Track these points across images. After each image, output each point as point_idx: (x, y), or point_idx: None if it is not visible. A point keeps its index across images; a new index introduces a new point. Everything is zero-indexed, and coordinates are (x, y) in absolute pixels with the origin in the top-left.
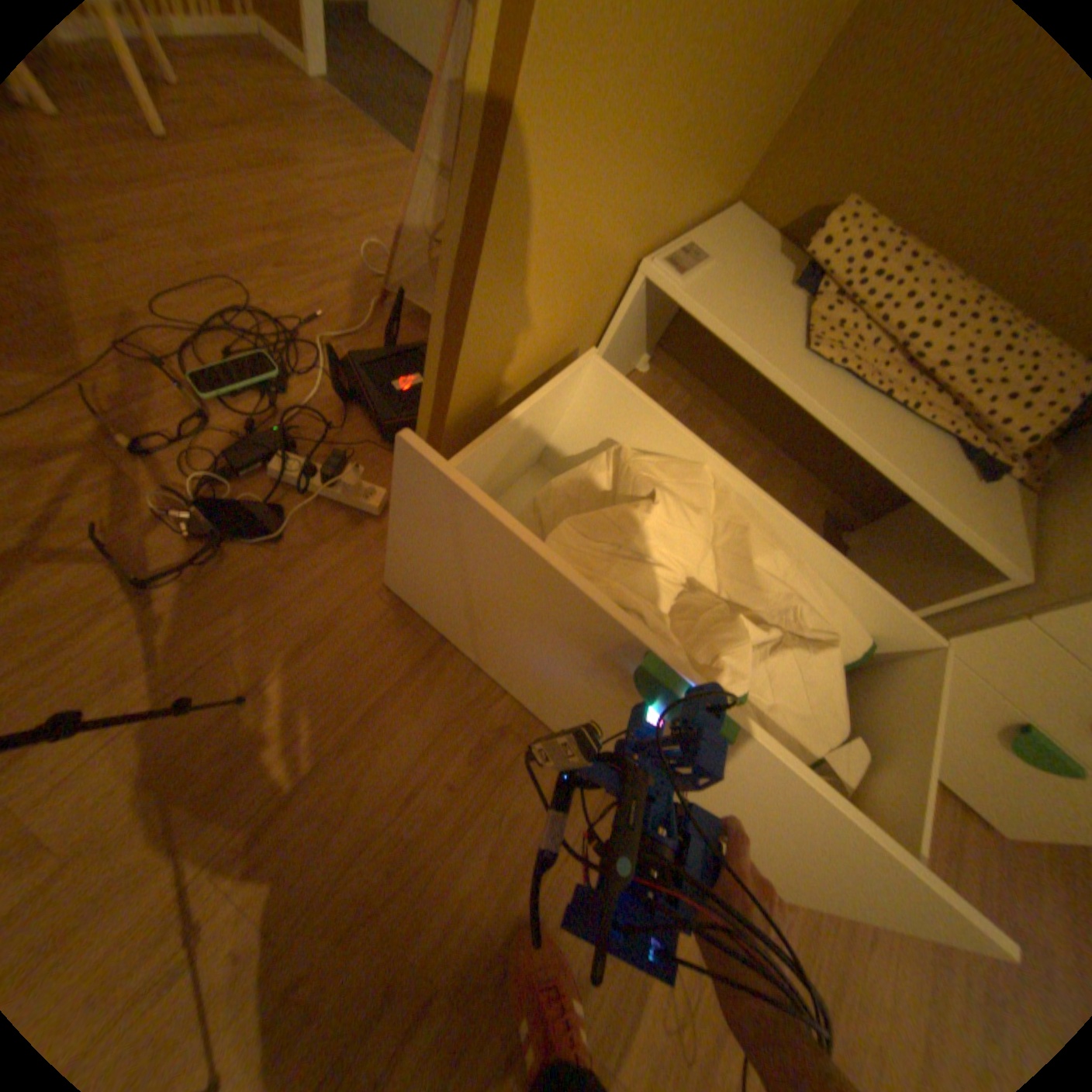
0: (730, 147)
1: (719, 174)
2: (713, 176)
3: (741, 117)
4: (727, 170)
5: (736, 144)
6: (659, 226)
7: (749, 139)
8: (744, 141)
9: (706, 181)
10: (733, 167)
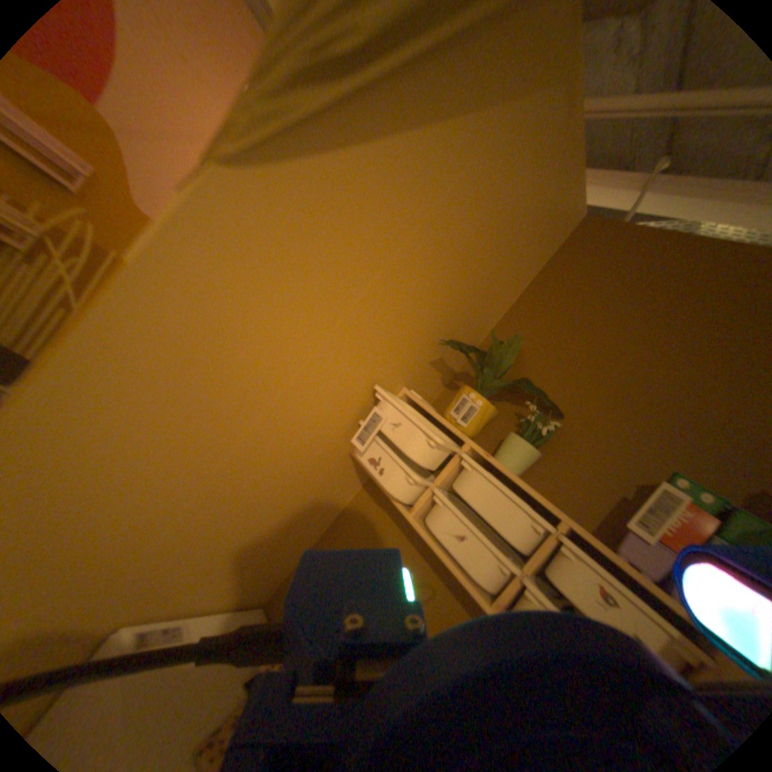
0: (219, 582)
1: (218, 593)
2: (209, 593)
3: (219, 570)
4: (228, 592)
5: (227, 581)
6: (143, 612)
7: (245, 580)
8: (237, 581)
9: (199, 594)
10: (236, 591)
